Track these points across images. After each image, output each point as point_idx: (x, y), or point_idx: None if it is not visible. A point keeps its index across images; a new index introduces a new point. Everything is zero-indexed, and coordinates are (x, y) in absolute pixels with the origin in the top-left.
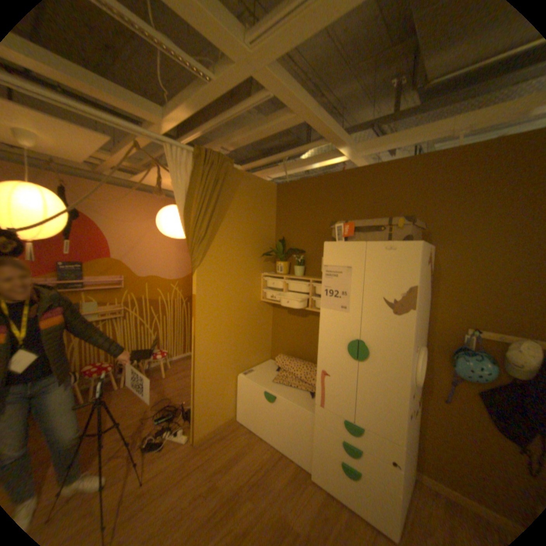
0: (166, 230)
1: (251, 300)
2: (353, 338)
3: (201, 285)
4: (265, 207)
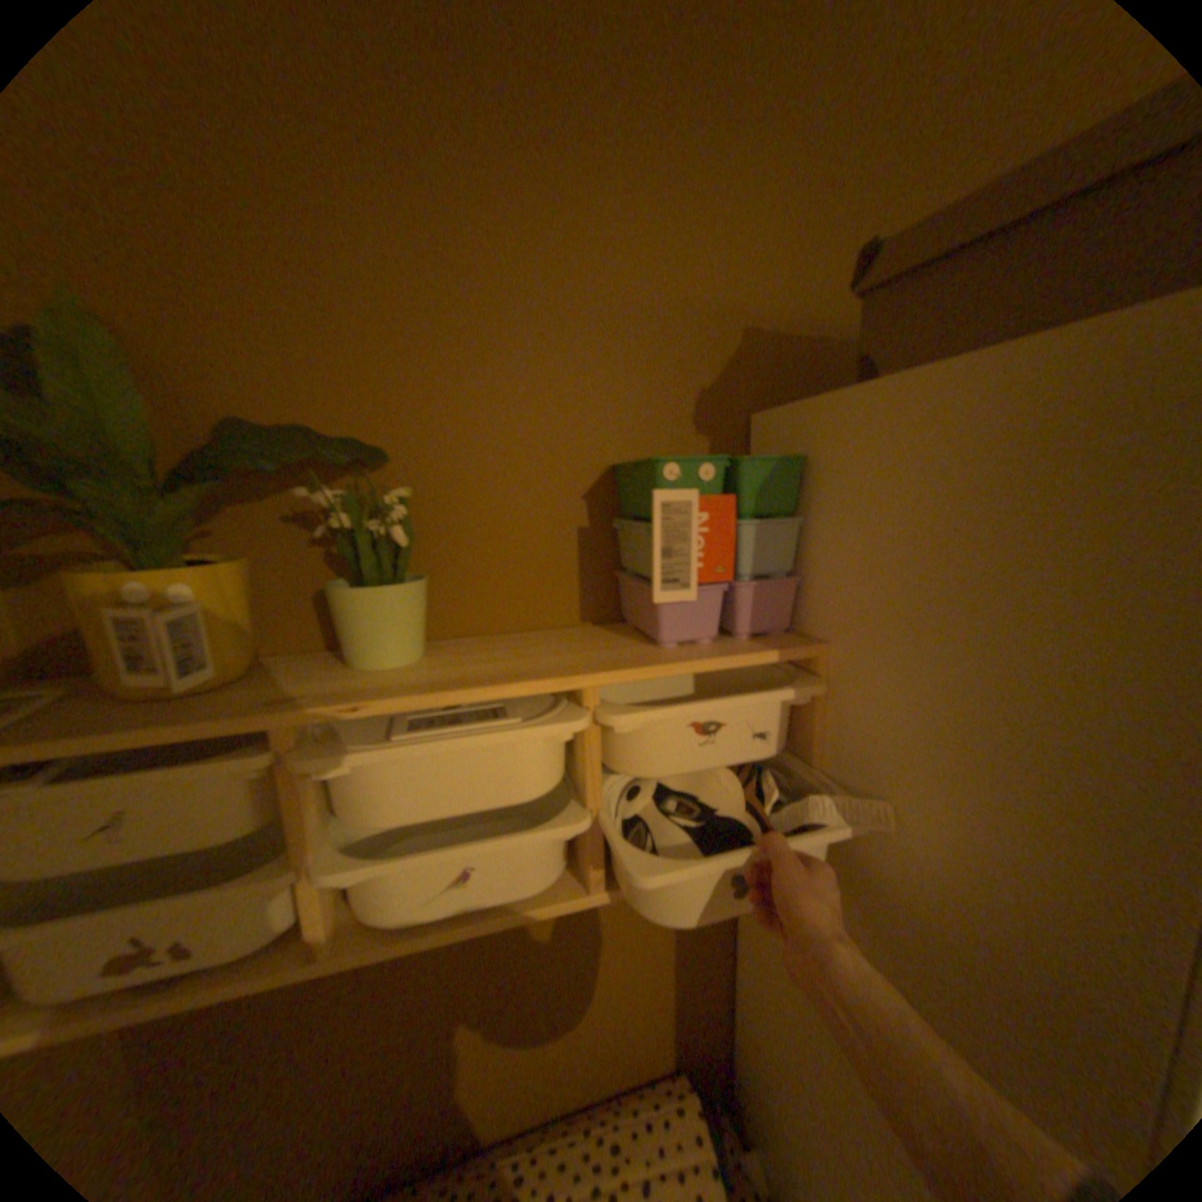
0: None
1: None
2: None
3: None
4: None
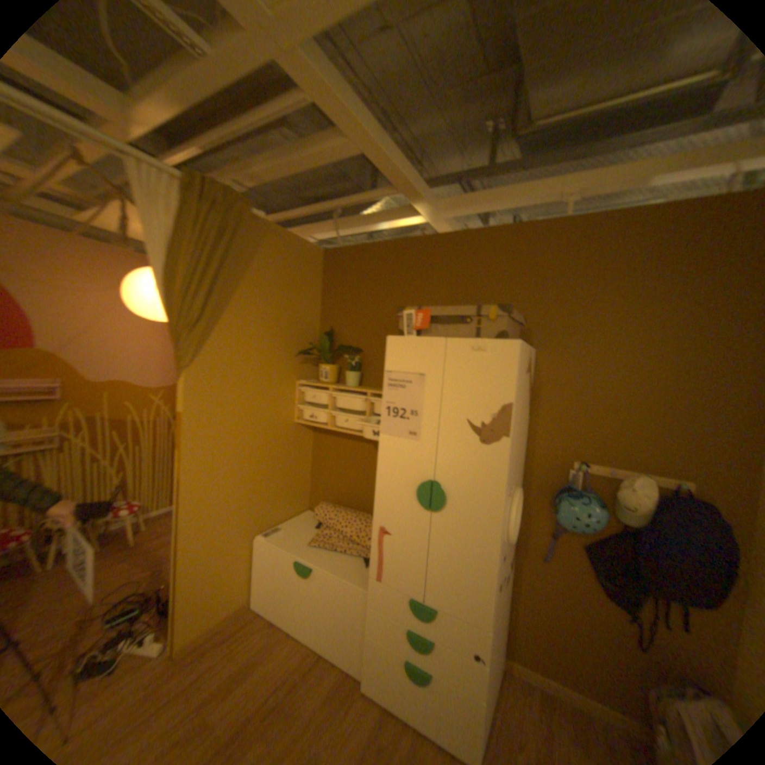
0: (139, 307)
1: (278, 422)
2: (424, 478)
3: (192, 398)
4: (304, 281)
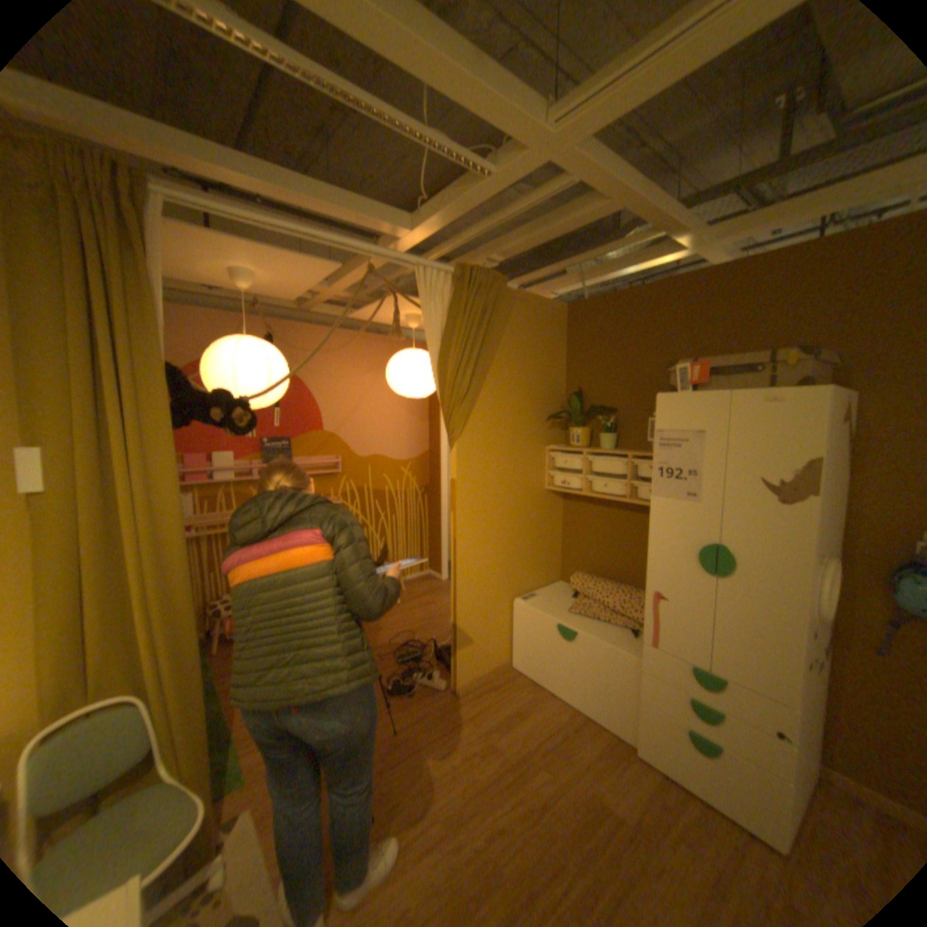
0: (401, 387)
1: (530, 488)
2: (707, 541)
3: (462, 466)
4: (550, 342)
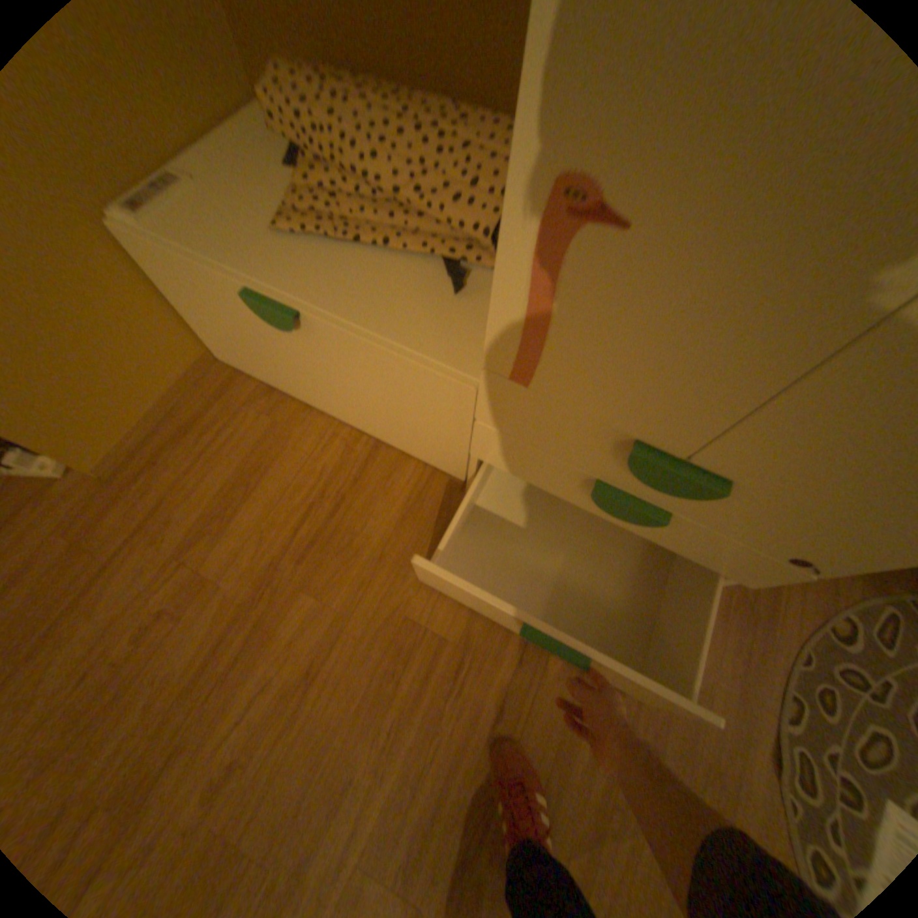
0: None
1: None
2: None
3: None
4: None
